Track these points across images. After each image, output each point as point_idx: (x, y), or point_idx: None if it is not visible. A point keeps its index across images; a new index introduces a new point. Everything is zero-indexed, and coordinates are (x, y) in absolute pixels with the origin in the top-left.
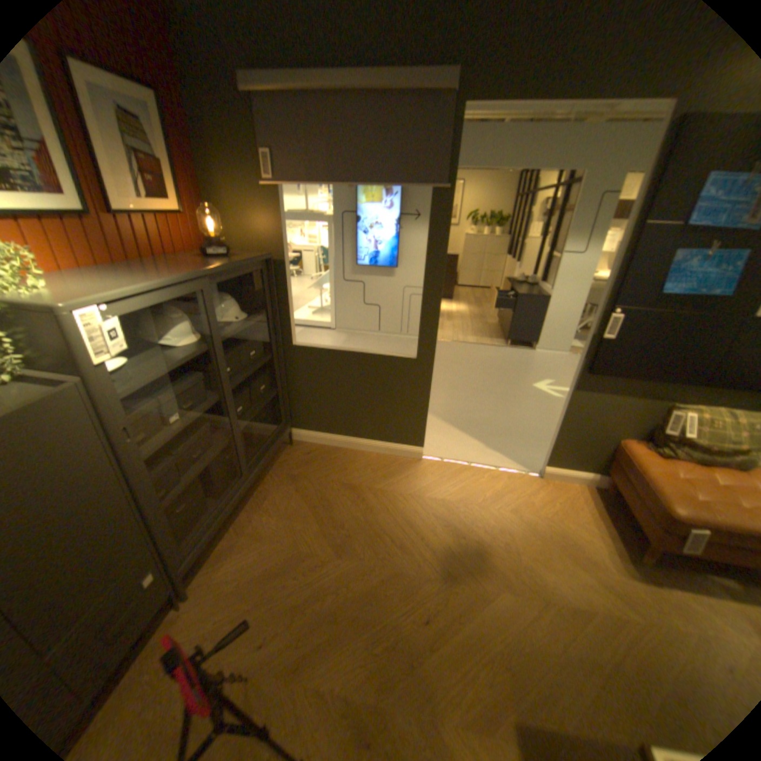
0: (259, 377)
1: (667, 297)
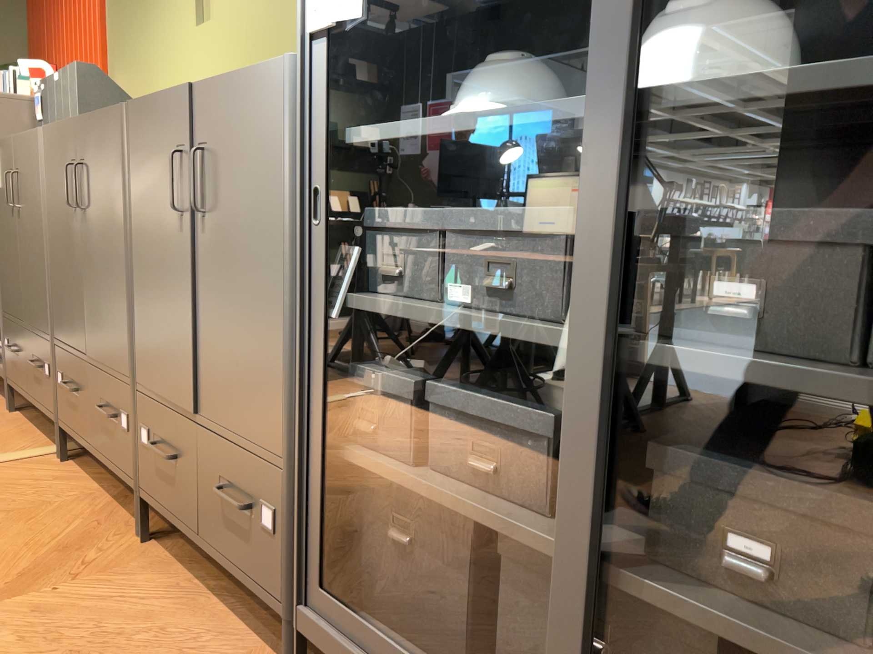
0: None
1: None
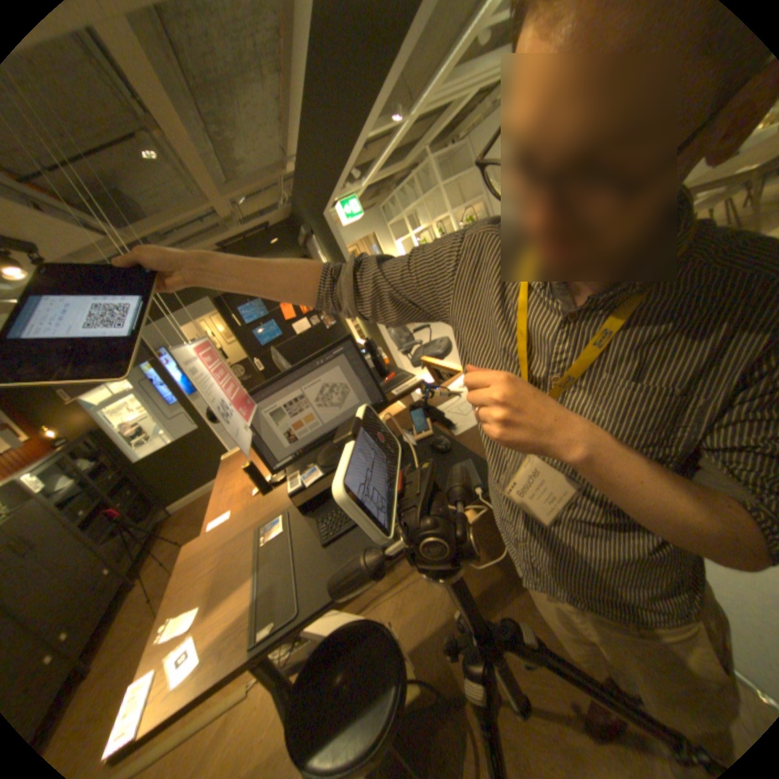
0: (122, 489)
1: (266, 346)
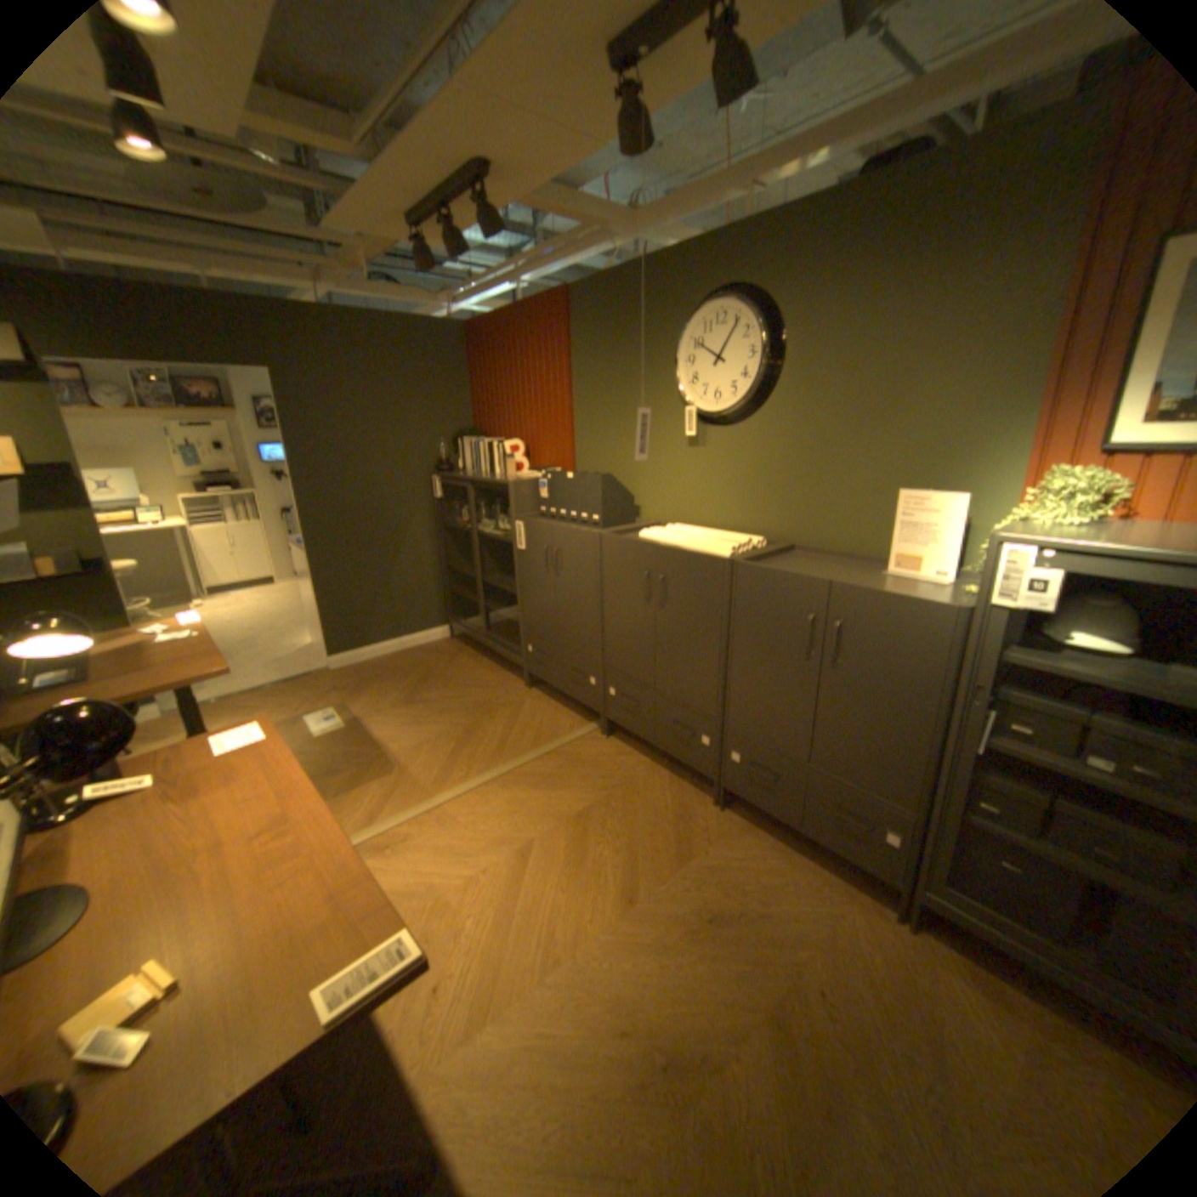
0: None
1: None
